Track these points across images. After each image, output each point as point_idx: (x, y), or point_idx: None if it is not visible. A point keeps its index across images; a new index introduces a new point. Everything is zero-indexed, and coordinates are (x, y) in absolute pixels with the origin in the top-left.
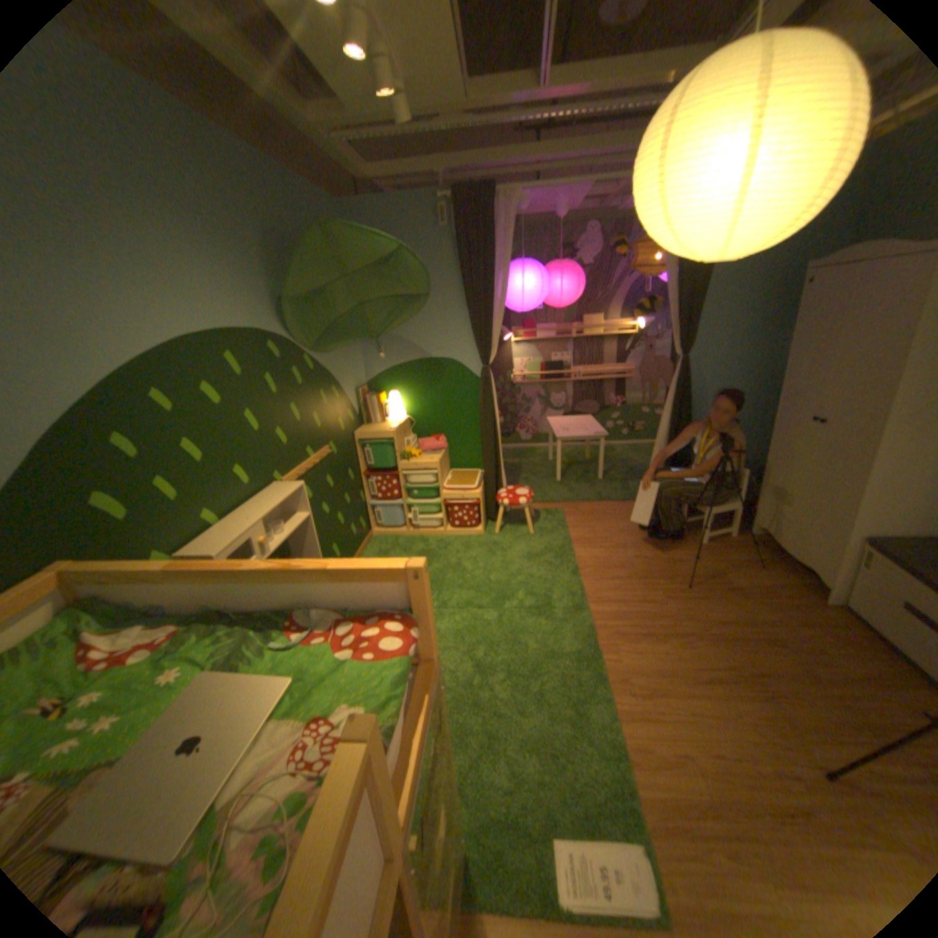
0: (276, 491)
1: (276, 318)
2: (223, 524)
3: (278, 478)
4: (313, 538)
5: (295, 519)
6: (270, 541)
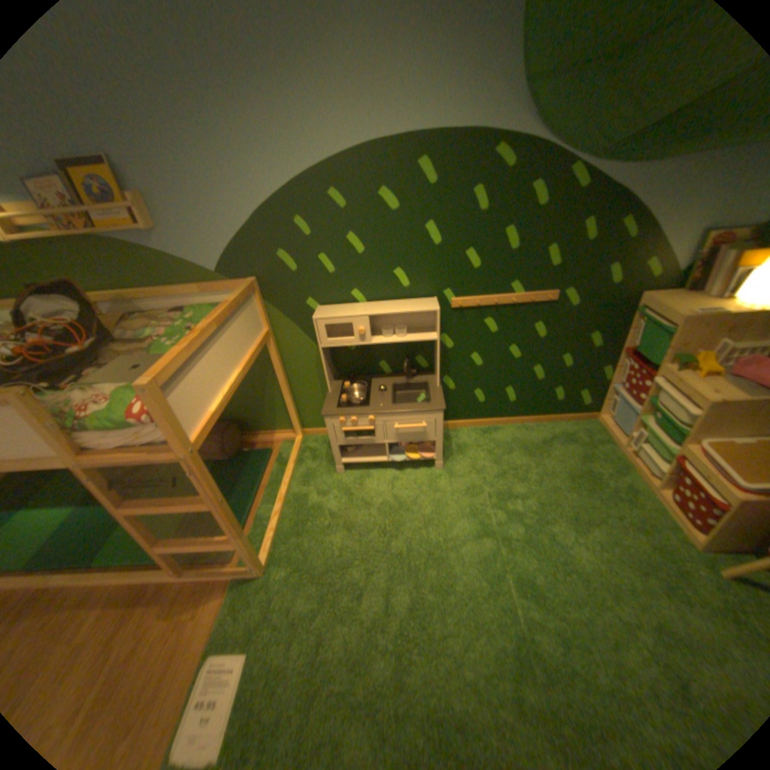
0: (419, 305)
1: (535, 106)
2: (359, 306)
3: (451, 297)
4: (437, 361)
5: (426, 336)
6: (387, 338)
